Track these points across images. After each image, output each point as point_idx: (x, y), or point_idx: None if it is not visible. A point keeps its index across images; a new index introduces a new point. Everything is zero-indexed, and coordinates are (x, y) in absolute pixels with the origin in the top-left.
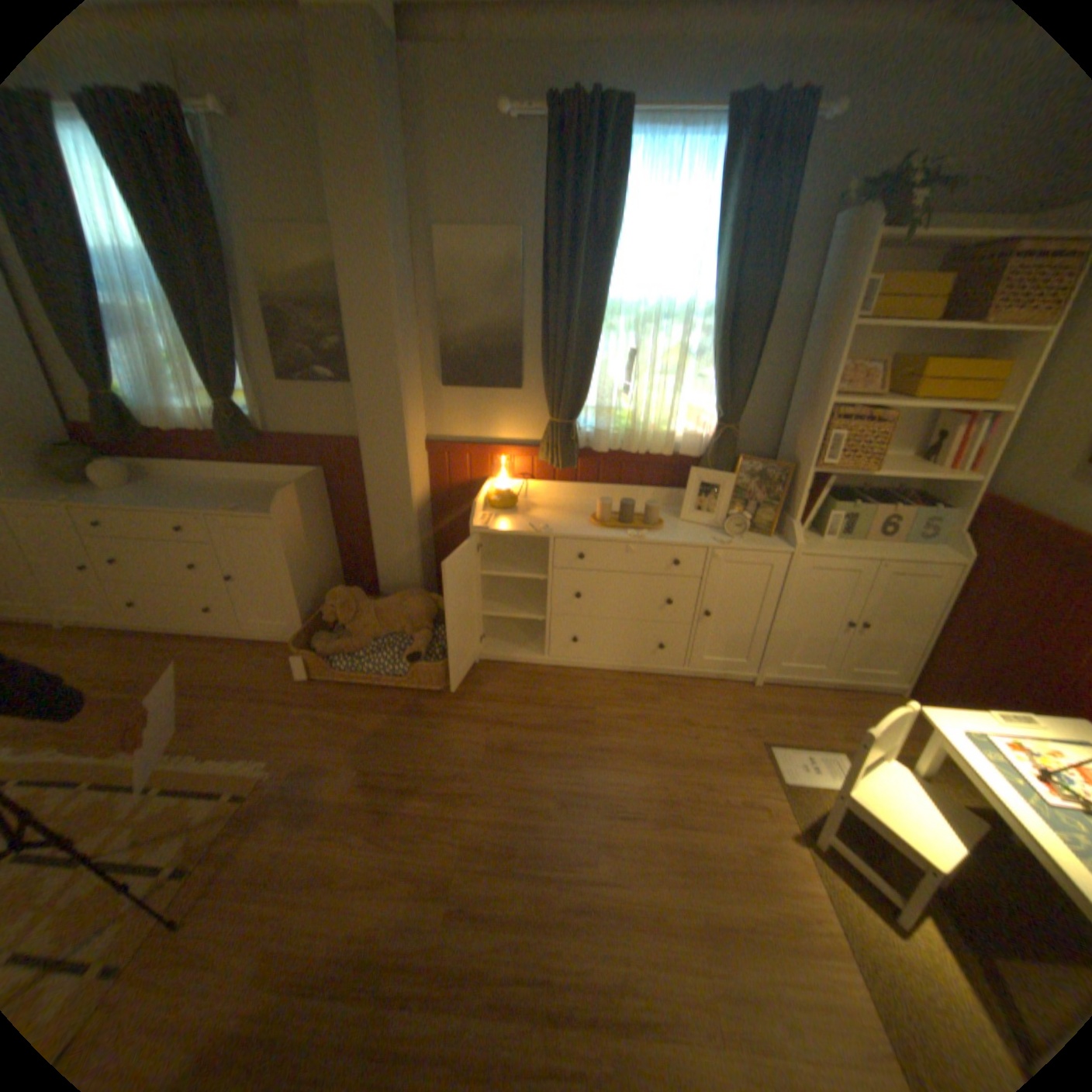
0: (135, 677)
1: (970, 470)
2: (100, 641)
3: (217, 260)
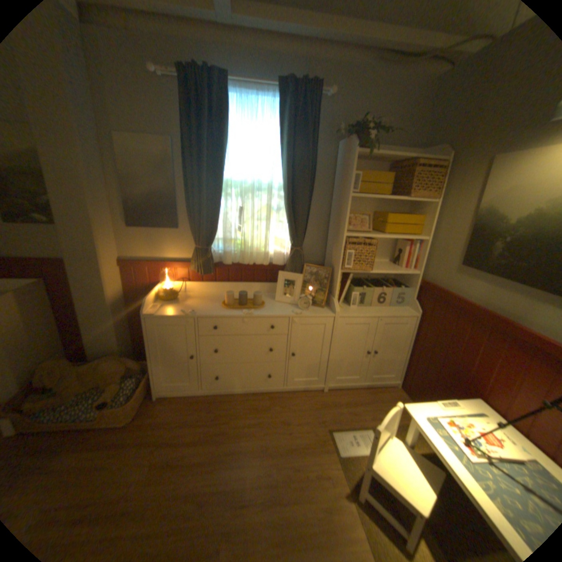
0: None
1: (414, 268)
2: None
3: None
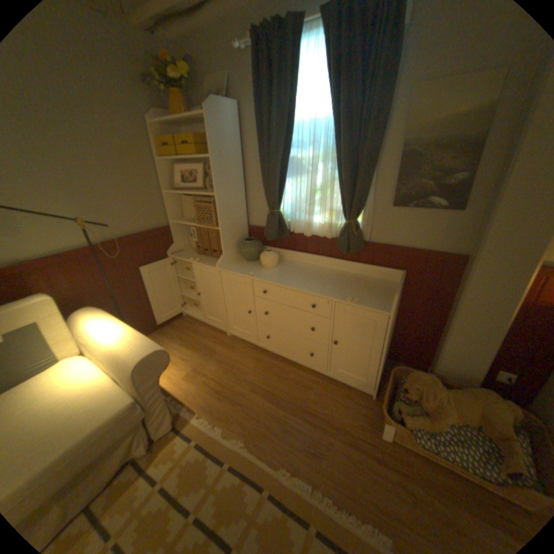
0: (272, 388)
1: None
2: (248, 350)
3: (386, 114)
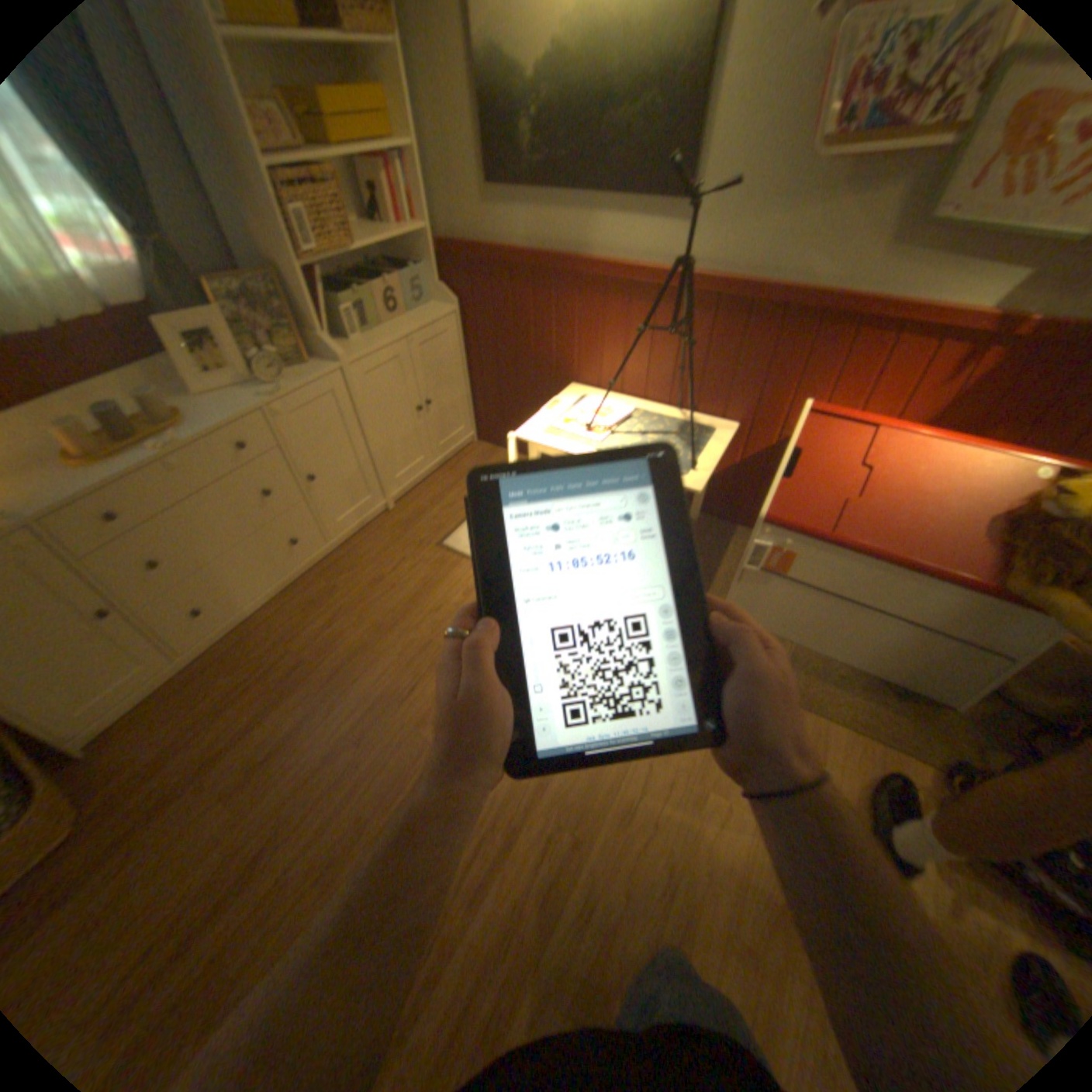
0: None
1: (411, 219)
2: None
3: None
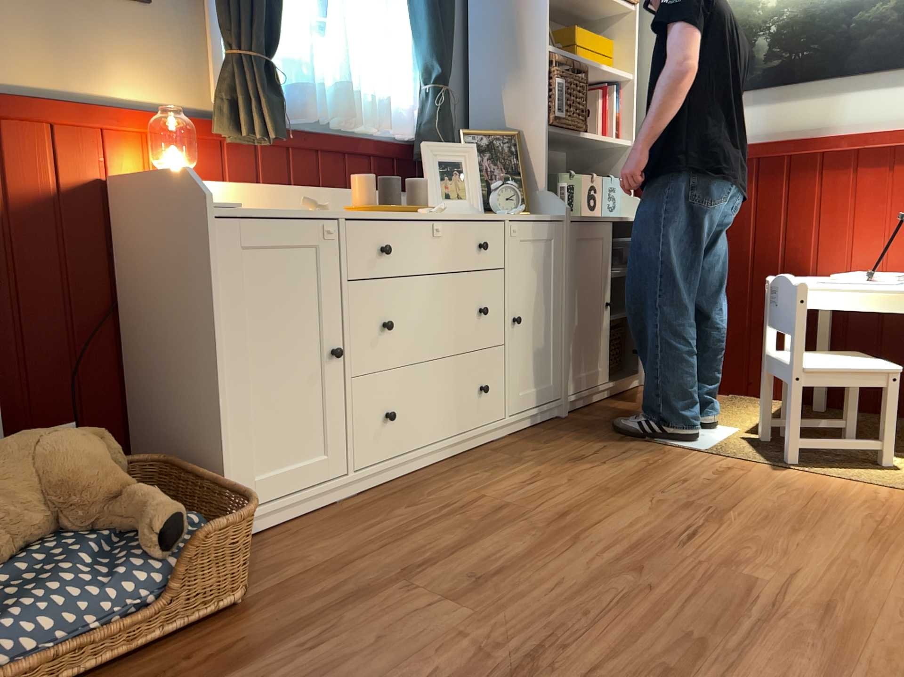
0: None
1: (616, 139)
2: None
3: None
